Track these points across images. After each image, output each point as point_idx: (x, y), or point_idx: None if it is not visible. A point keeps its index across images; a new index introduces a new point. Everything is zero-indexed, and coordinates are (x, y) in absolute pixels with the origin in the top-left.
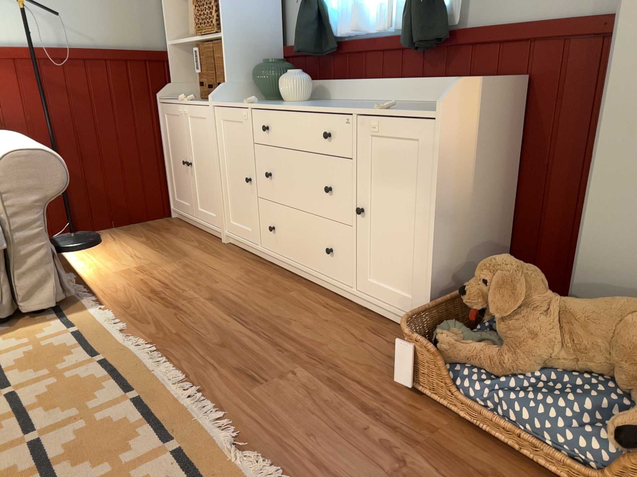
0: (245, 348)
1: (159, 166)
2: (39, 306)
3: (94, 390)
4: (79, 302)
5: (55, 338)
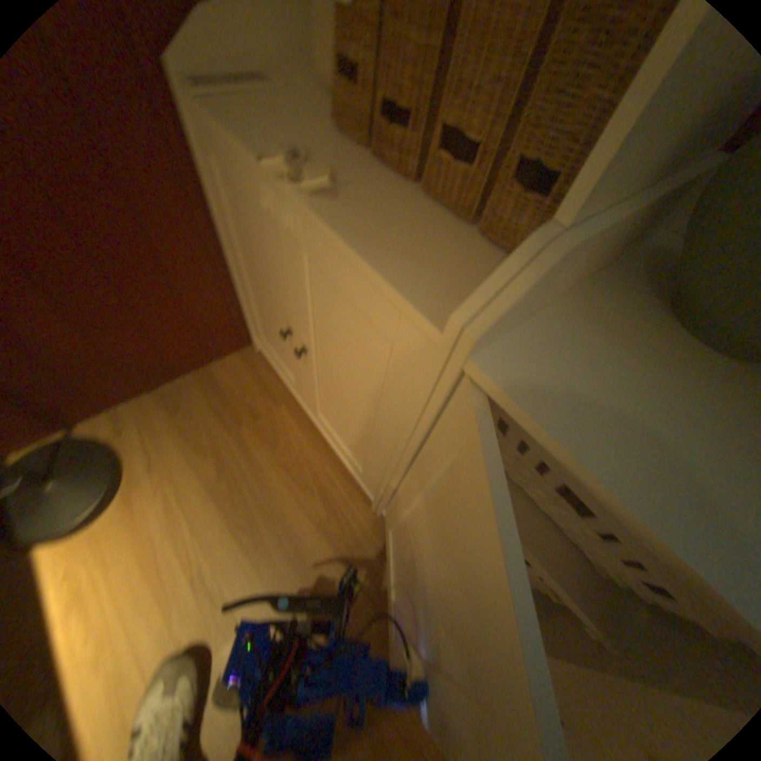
0: None
1: (219, 265)
2: None
3: None
4: None
5: None
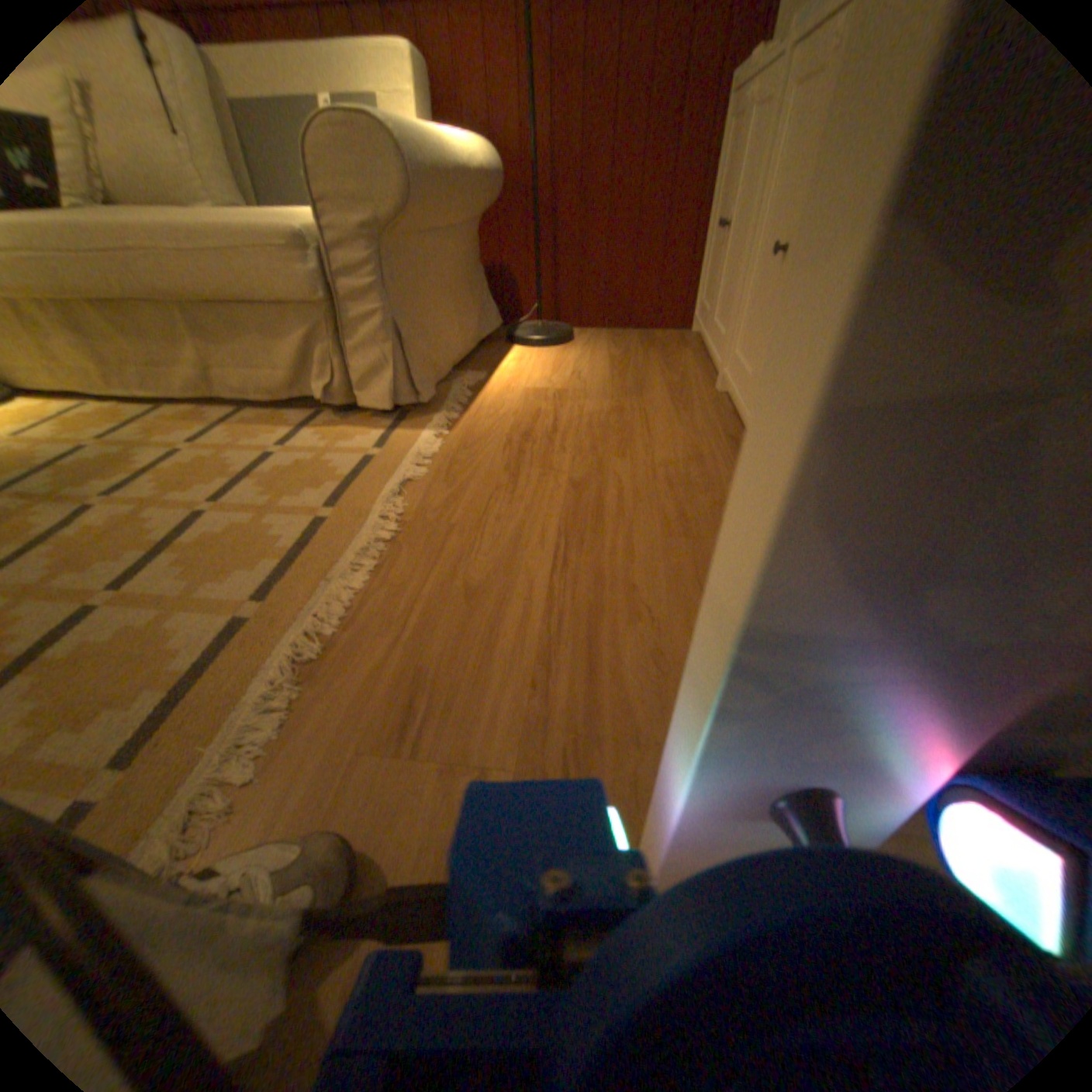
0: (493, 630)
1: (699, 232)
2: (373, 405)
3: (238, 568)
4: (431, 416)
5: (339, 458)
